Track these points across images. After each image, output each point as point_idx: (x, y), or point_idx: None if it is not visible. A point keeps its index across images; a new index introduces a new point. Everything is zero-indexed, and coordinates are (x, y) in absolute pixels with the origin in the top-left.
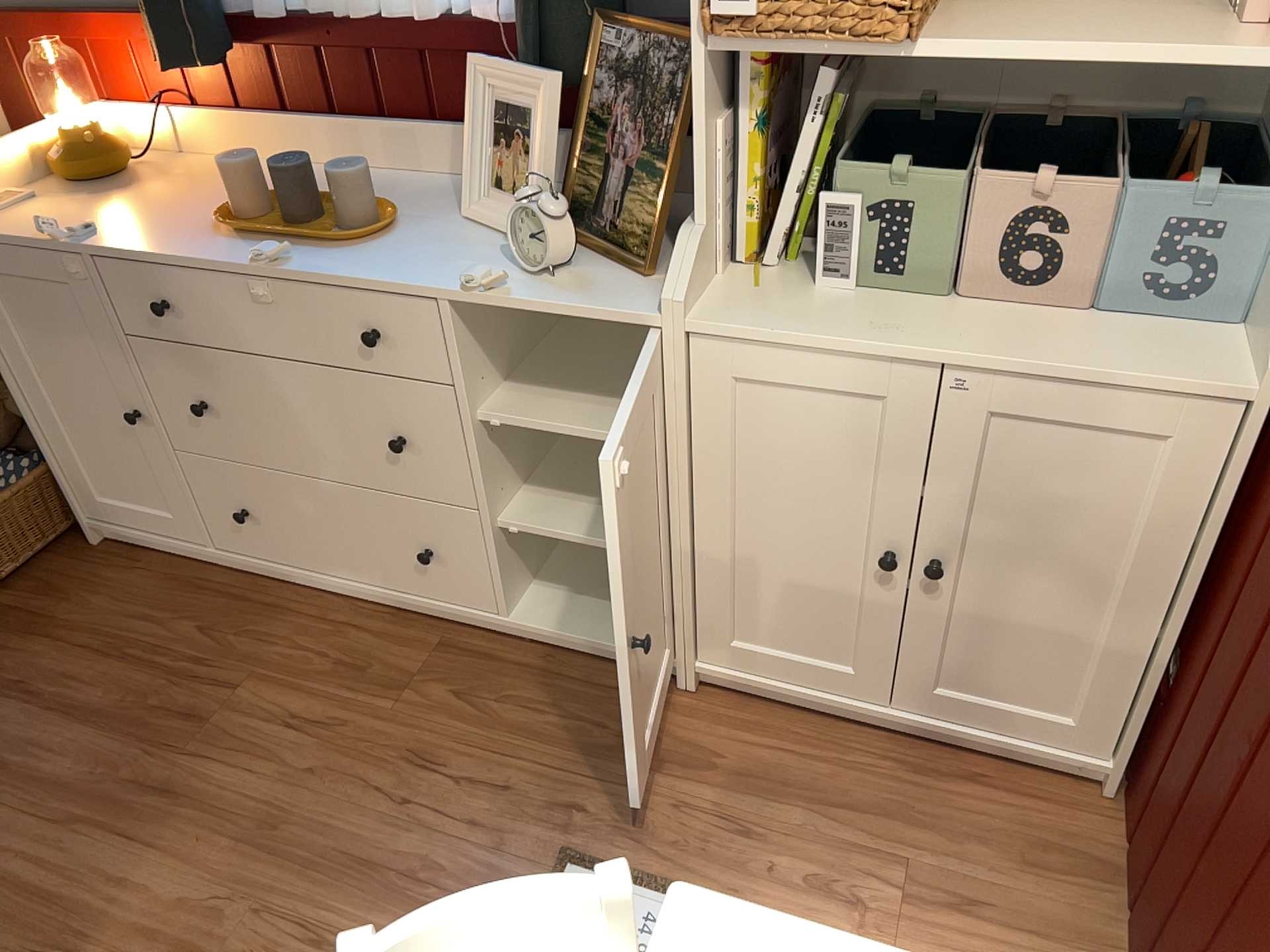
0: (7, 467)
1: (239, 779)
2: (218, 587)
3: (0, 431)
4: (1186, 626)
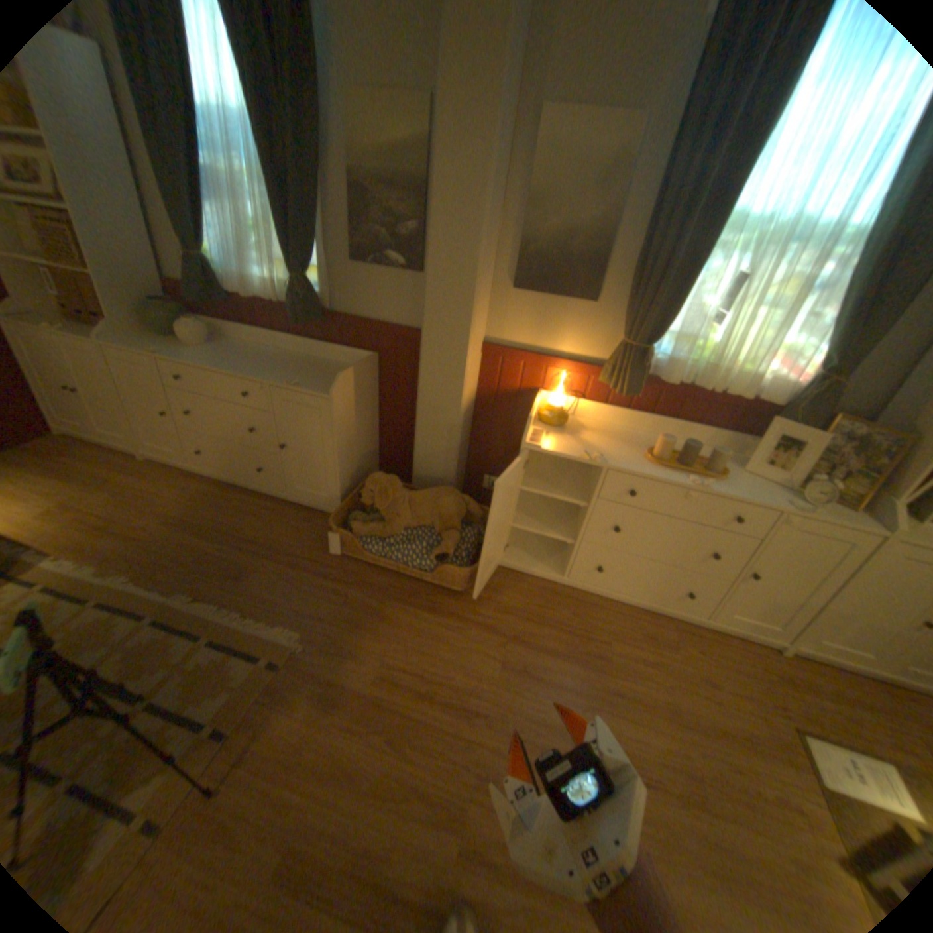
0: (465, 533)
1: (644, 694)
2: (561, 595)
3: (462, 516)
4: None
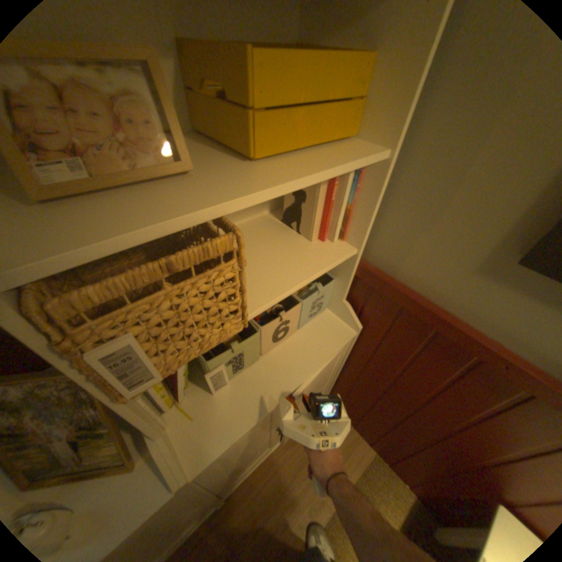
0: None
1: None
2: None
3: None
4: (343, 373)
